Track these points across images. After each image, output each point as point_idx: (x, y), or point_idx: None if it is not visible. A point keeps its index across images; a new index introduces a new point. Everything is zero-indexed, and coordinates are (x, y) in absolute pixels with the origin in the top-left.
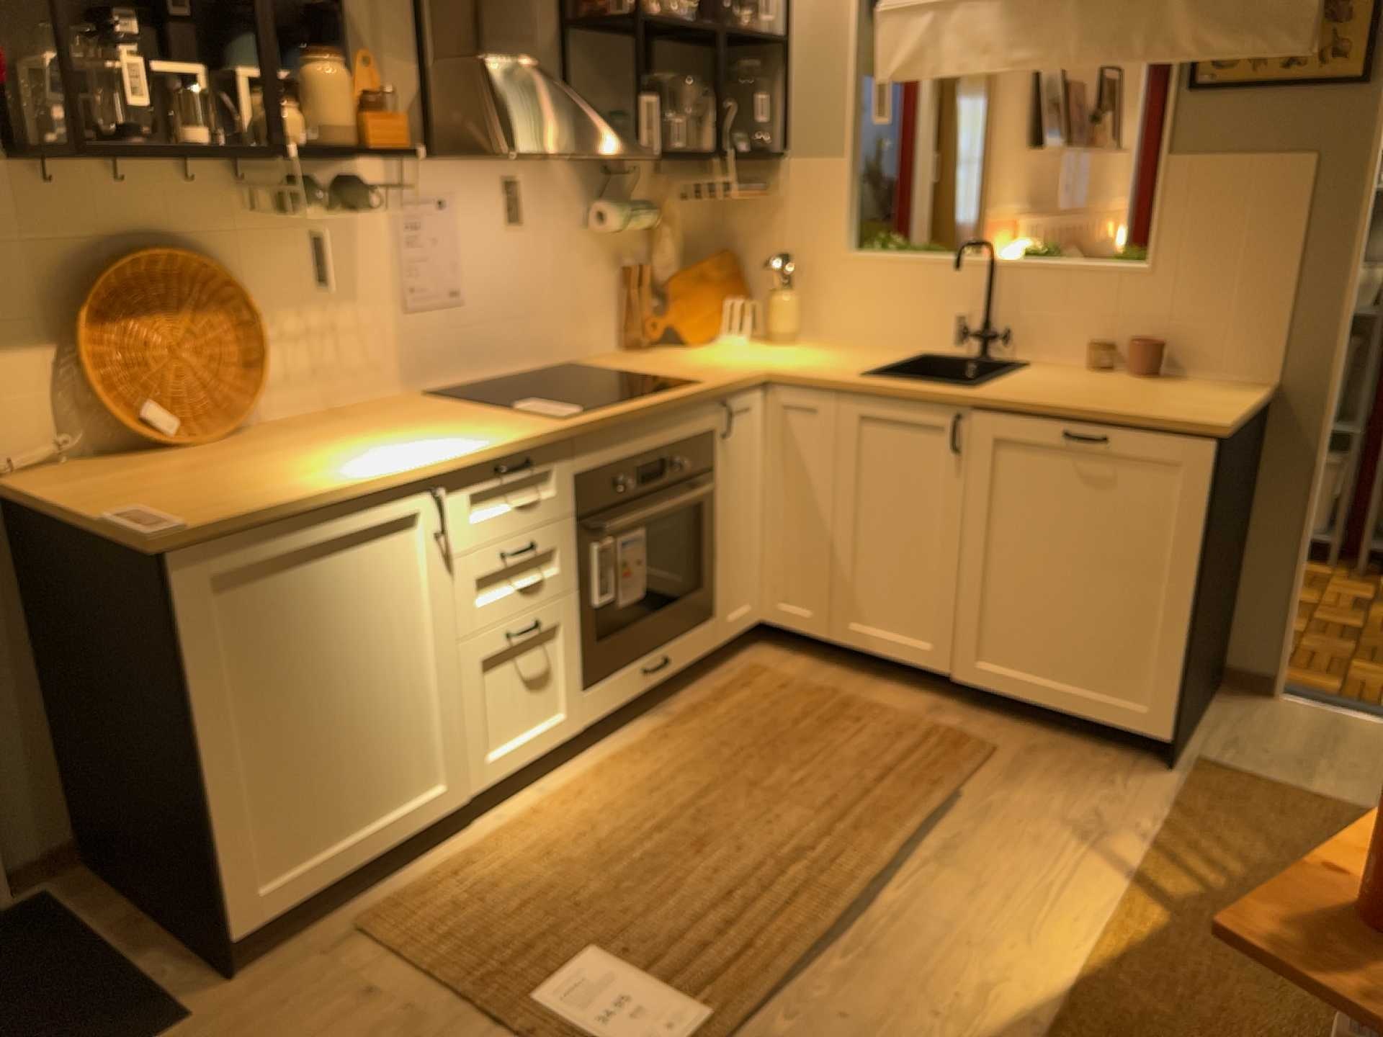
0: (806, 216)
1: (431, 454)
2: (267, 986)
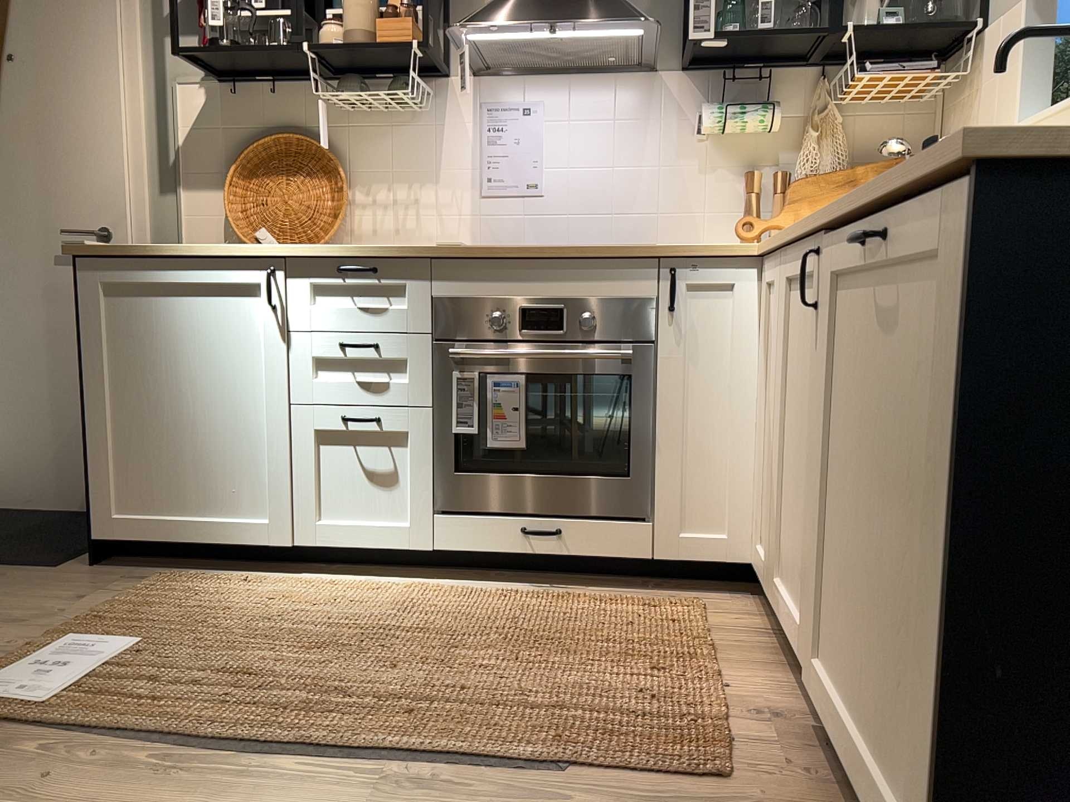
0: (988, 96)
1: (290, 247)
2: (87, 575)
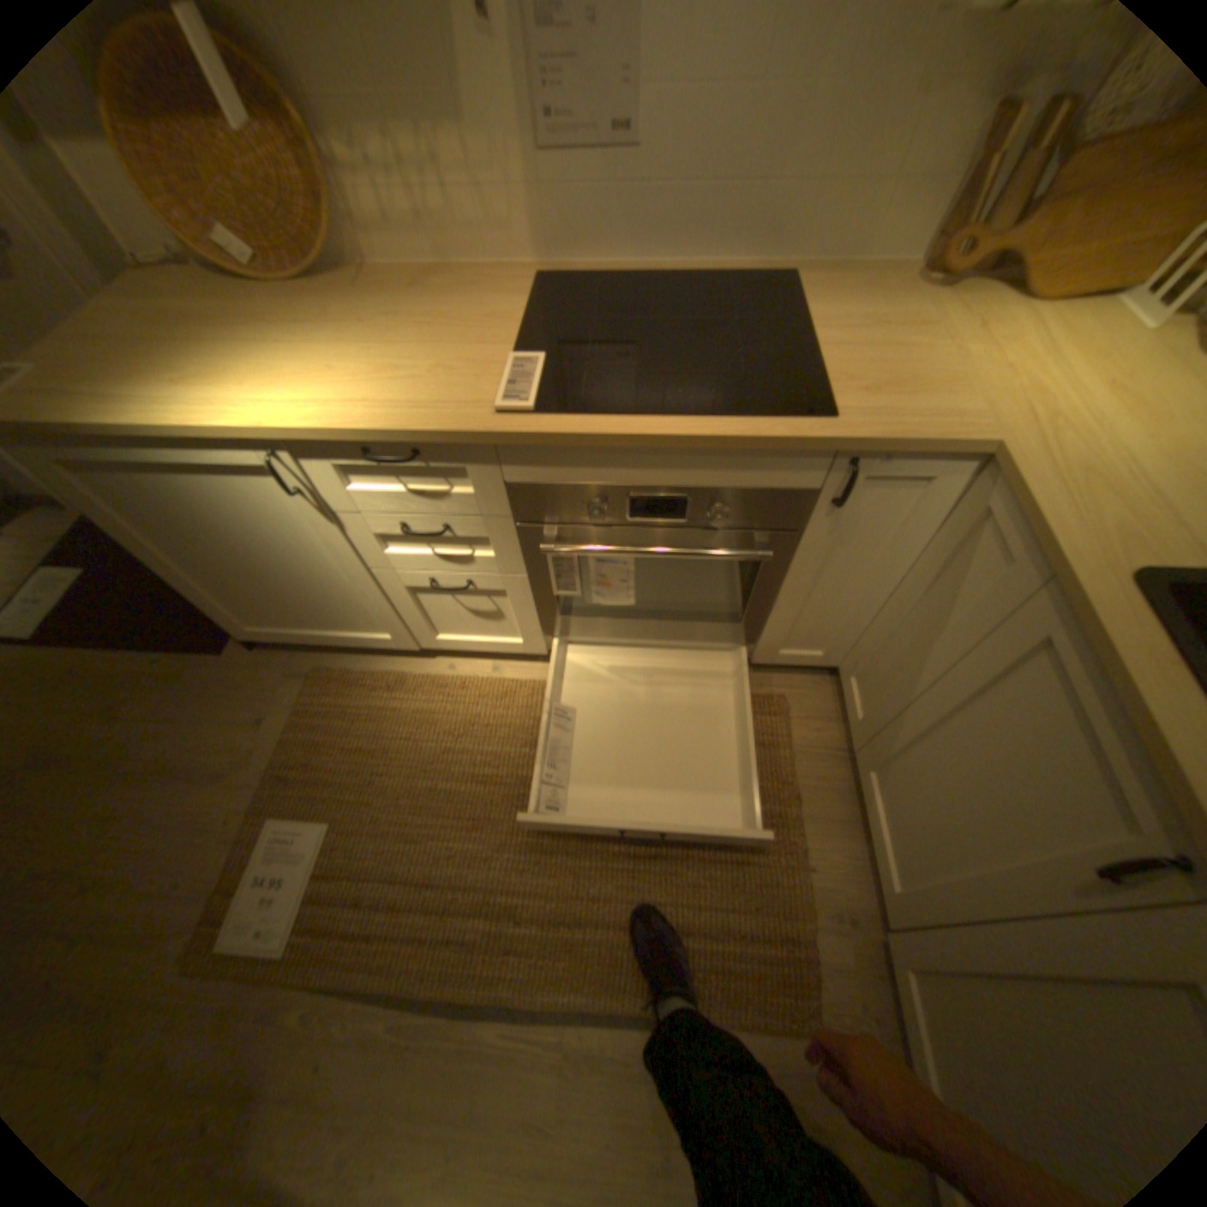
0: None
1: (275, 406)
2: (248, 668)
